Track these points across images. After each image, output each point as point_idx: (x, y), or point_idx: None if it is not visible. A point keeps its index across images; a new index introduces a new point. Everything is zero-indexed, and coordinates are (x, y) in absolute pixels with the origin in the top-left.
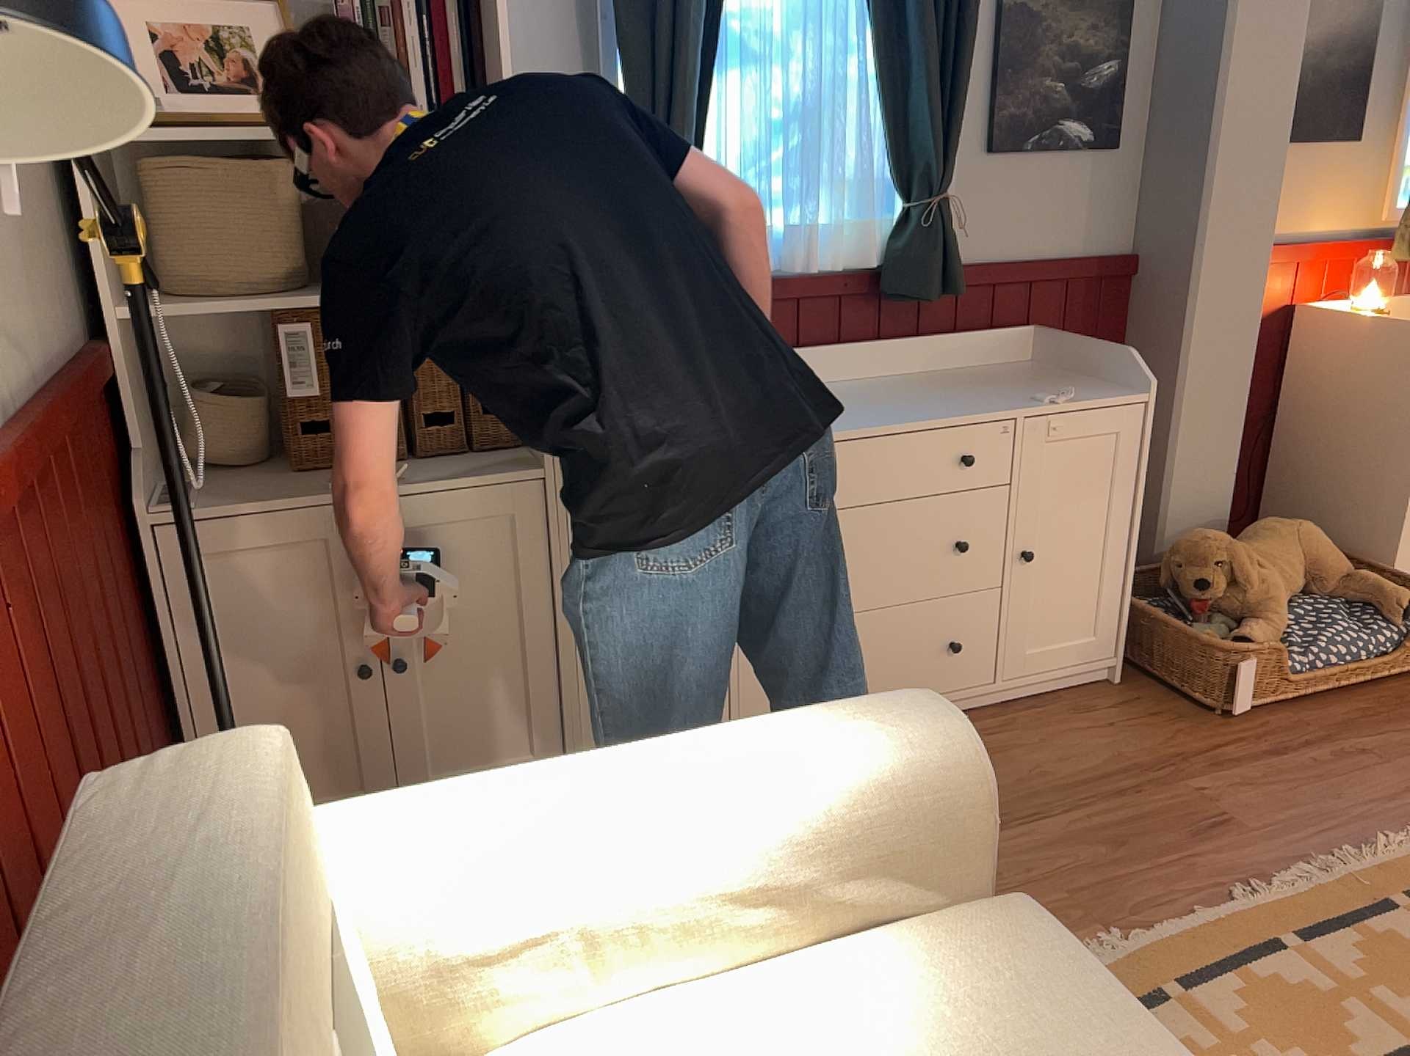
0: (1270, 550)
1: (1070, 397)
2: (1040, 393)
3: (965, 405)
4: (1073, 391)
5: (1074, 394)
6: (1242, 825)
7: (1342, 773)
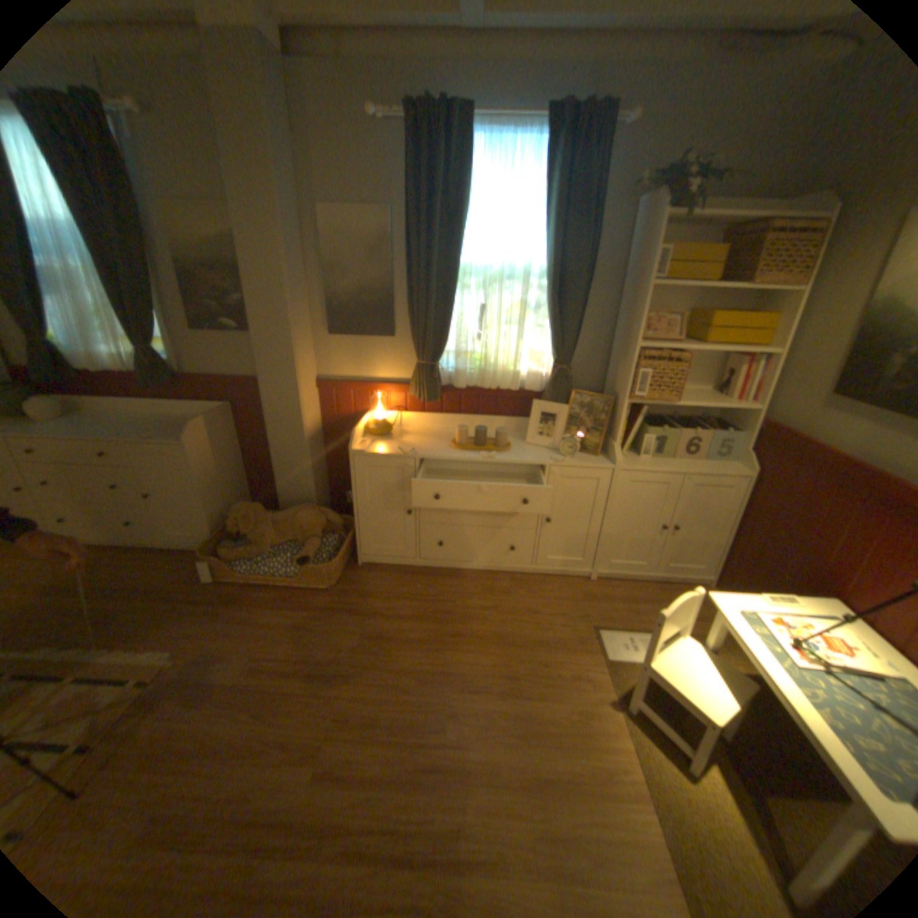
0: (280, 519)
1: (153, 438)
2: (145, 435)
3: (115, 434)
4: (148, 436)
5: (145, 438)
6: (108, 628)
7: (187, 622)
